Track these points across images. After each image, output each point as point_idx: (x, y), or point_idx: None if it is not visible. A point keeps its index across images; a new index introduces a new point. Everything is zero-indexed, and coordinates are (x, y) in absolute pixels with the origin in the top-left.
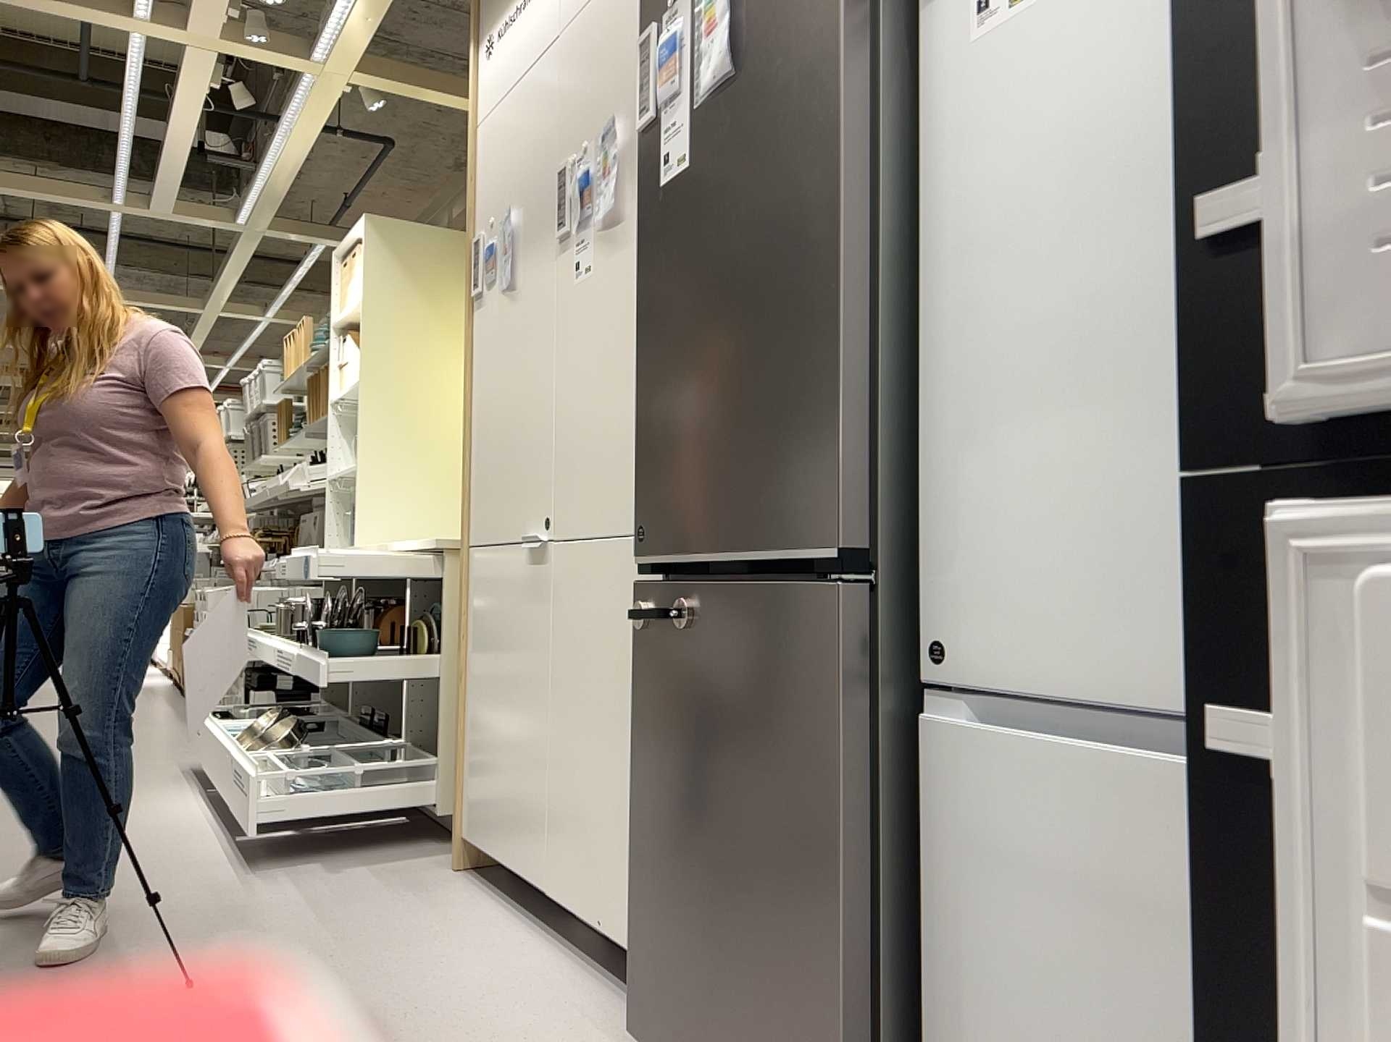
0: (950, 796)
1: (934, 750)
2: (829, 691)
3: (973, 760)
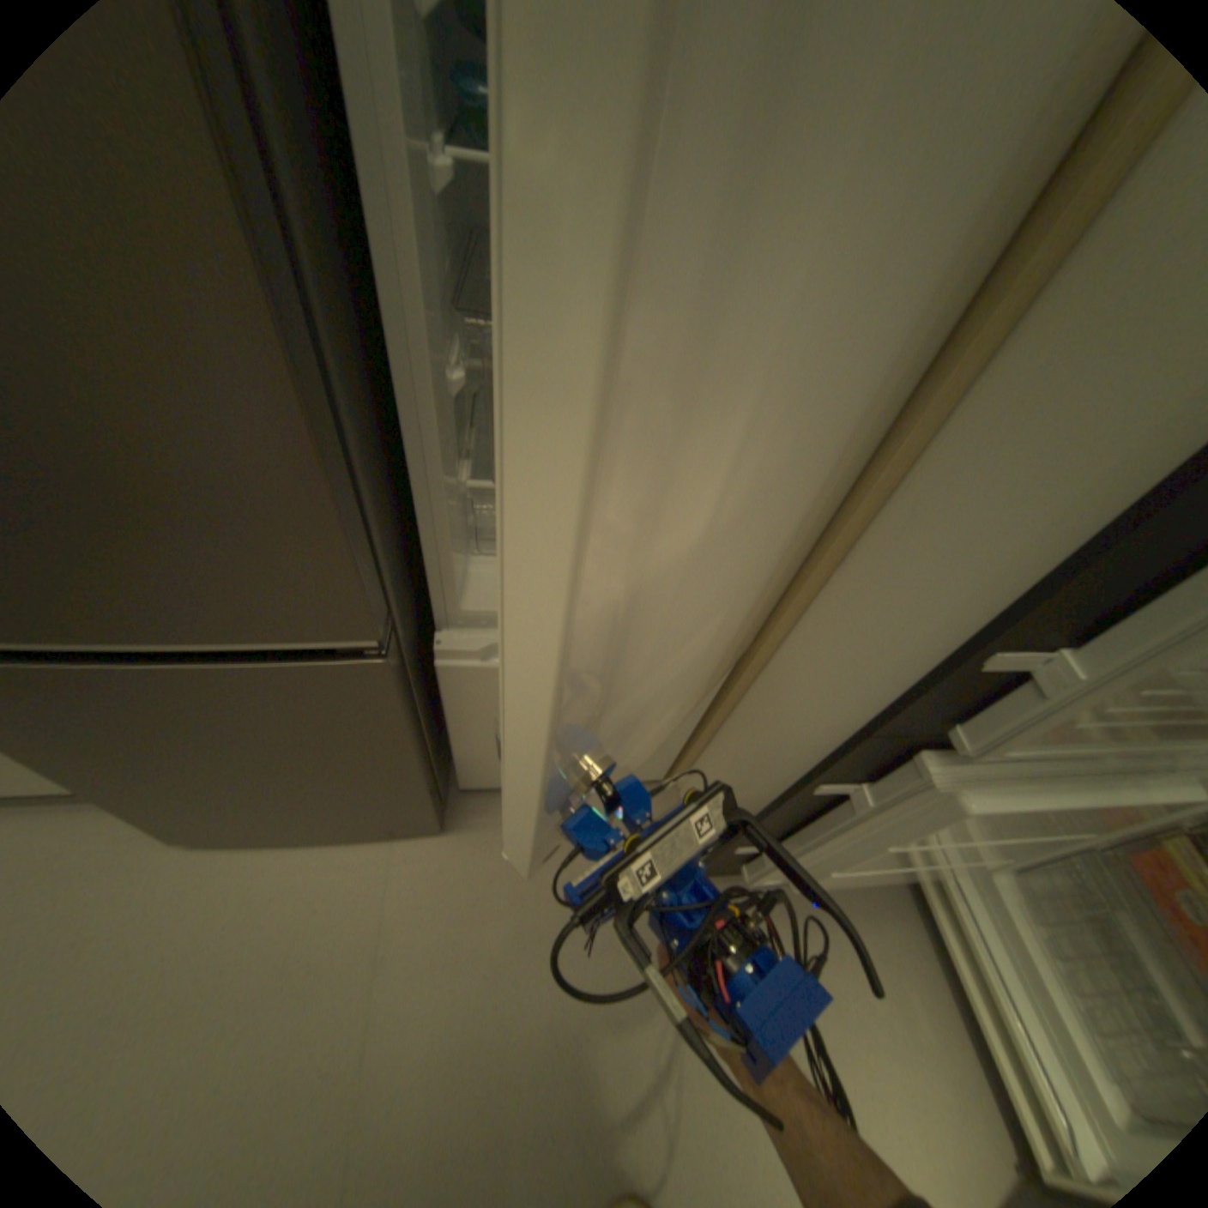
0: (459, 688)
1: (440, 671)
2: (374, 706)
3: (481, 674)
